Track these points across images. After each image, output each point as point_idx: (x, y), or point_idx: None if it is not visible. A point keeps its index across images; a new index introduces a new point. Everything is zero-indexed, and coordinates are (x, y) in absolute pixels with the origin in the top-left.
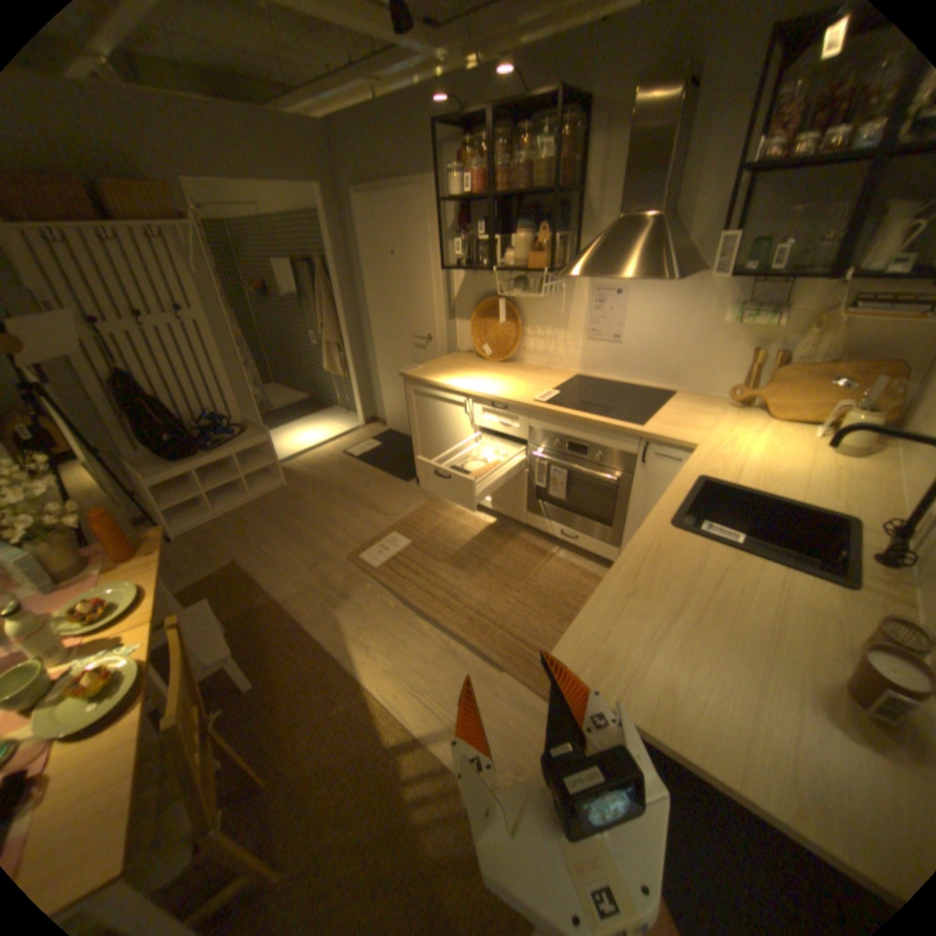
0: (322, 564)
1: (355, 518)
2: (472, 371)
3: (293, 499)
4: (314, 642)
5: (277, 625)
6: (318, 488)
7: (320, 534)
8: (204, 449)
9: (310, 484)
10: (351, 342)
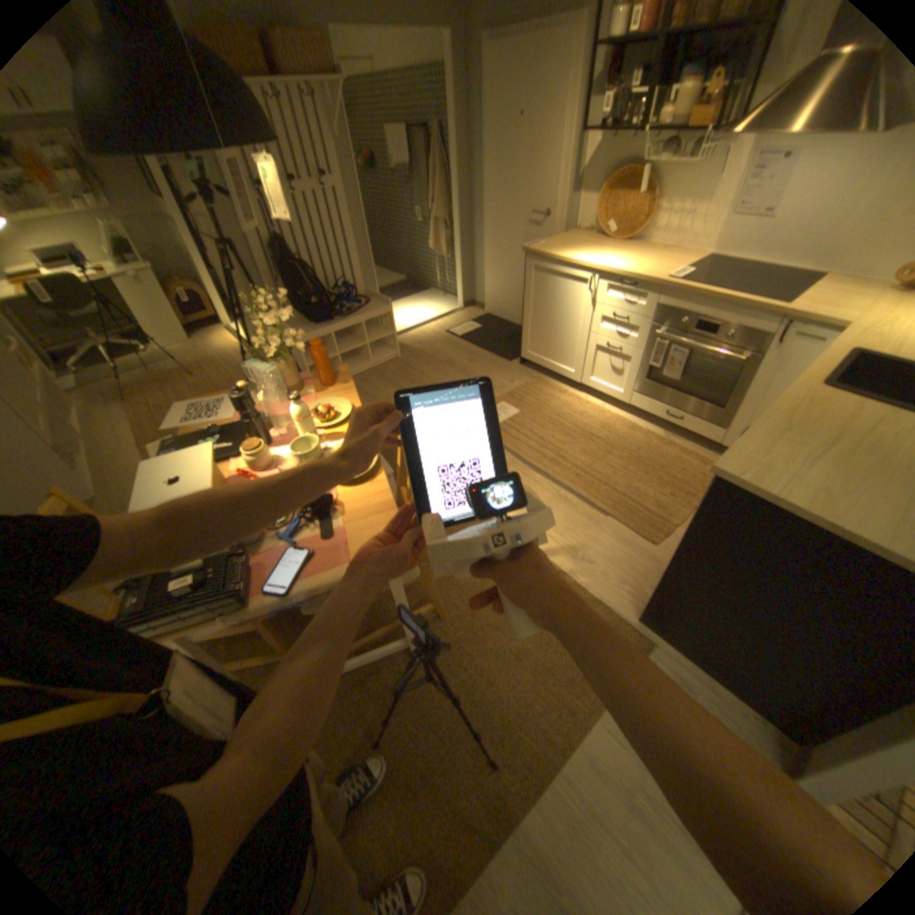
0: None
1: None
2: (596, 248)
3: (408, 368)
4: None
5: None
6: (428, 361)
7: None
8: (339, 315)
9: (420, 357)
10: (458, 218)
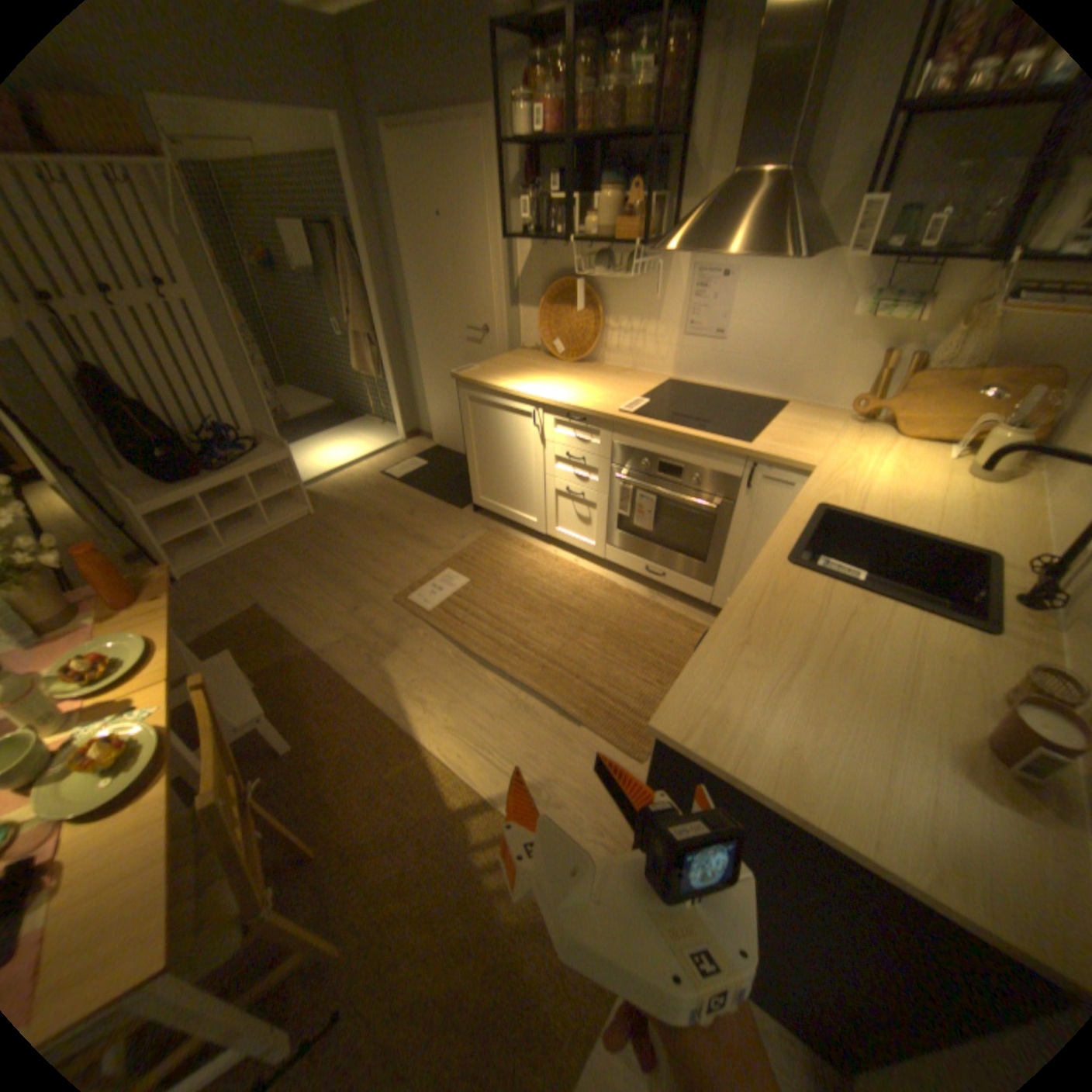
0: (364, 607)
1: (400, 553)
2: (541, 373)
3: (323, 530)
4: (360, 697)
5: (314, 678)
6: (353, 517)
7: (359, 572)
8: (208, 468)
9: (342, 512)
10: (385, 333)
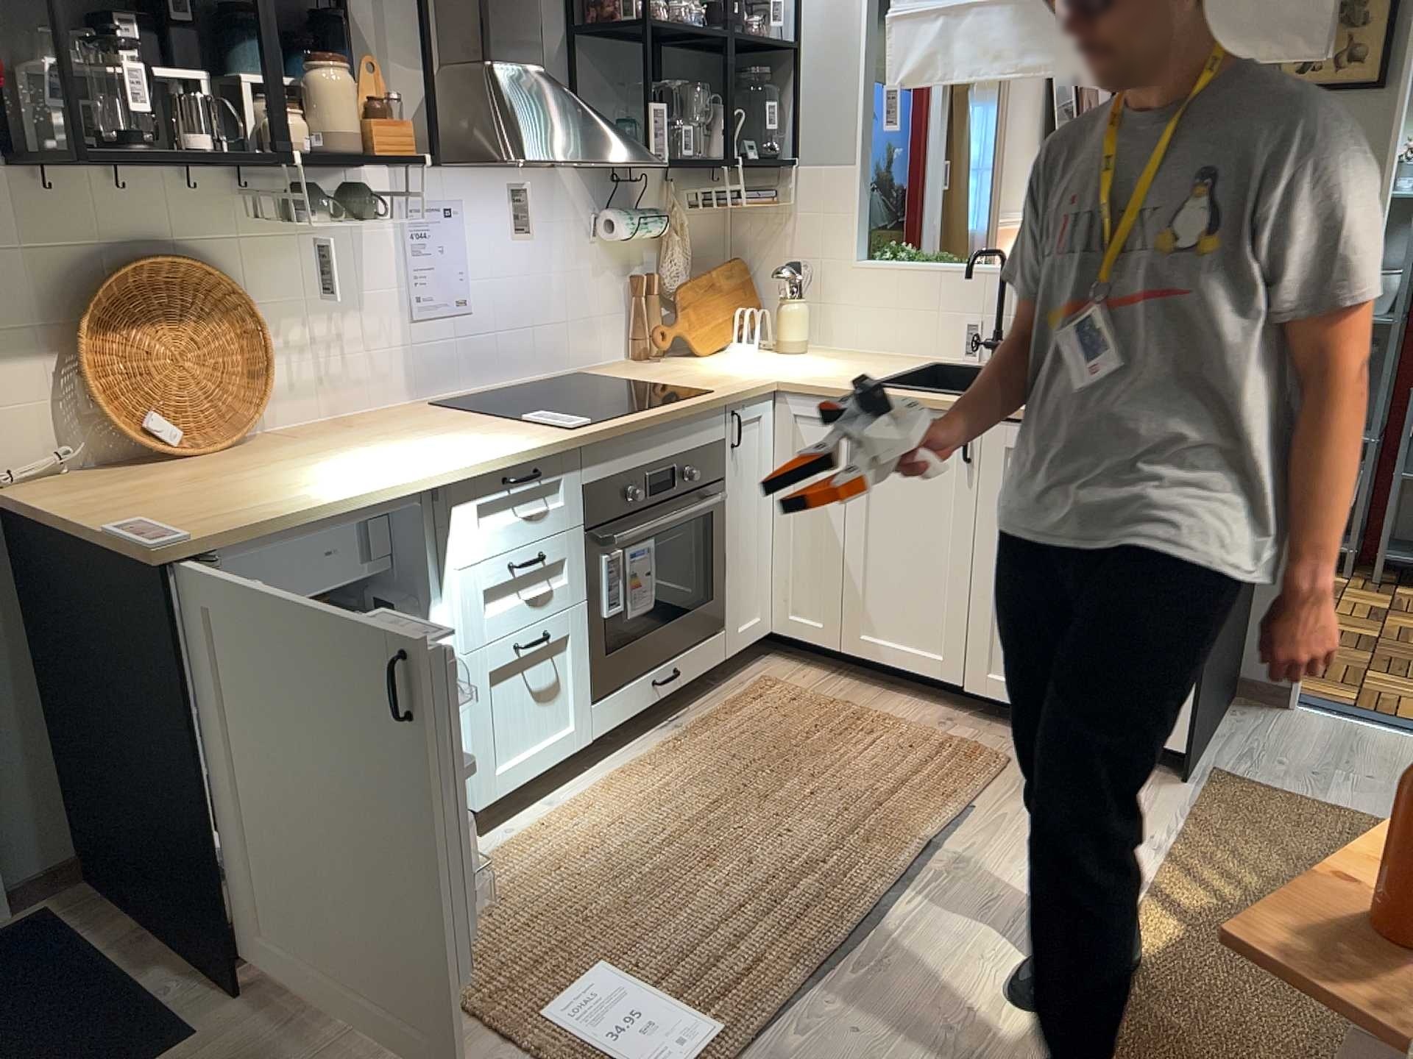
0: None
1: None
2: (274, 470)
3: None
4: None
5: None
6: None
7: None
8: None
9: None
10: None
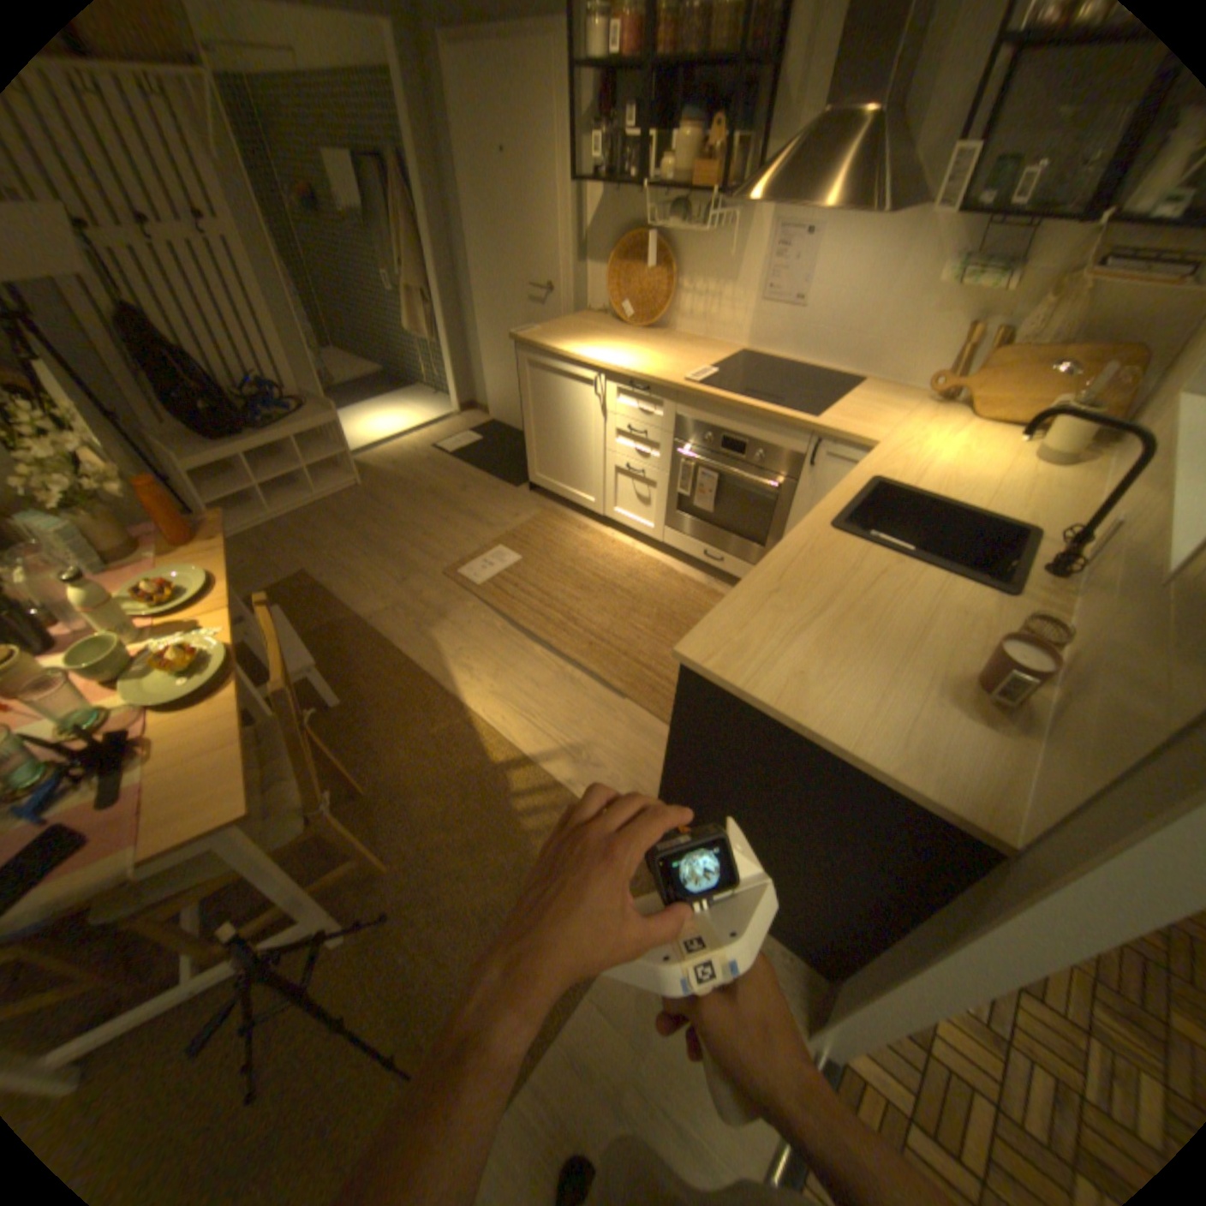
0: (413, 578)
1: (451, 528)
2: (606, 338)
3: (371, 502)
4: (408, 661)
5: (363, 642)
6: (402, 490)
7: (409, 545)
8: (252, 428)
9: (391, 485)
10: (440, 289)
